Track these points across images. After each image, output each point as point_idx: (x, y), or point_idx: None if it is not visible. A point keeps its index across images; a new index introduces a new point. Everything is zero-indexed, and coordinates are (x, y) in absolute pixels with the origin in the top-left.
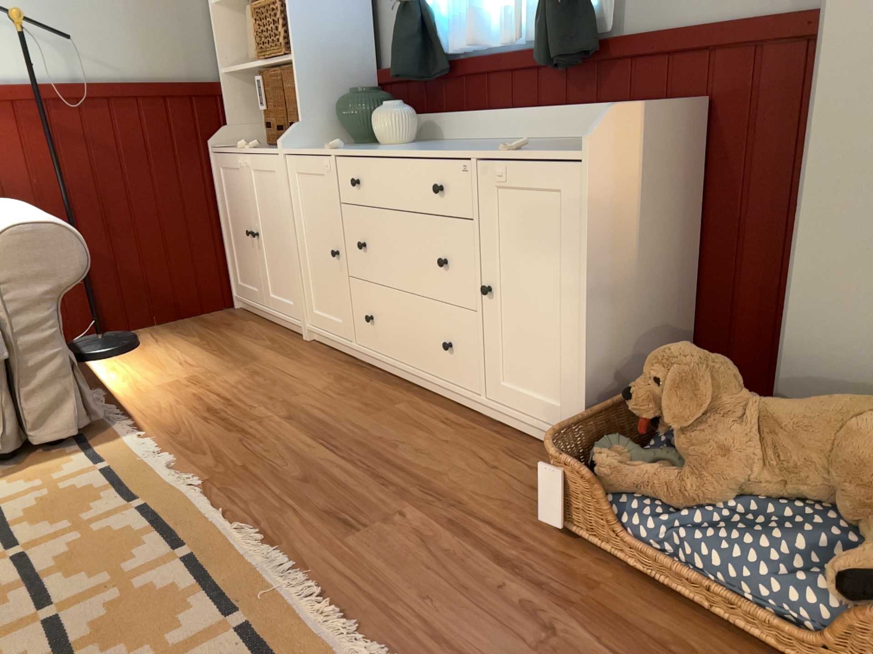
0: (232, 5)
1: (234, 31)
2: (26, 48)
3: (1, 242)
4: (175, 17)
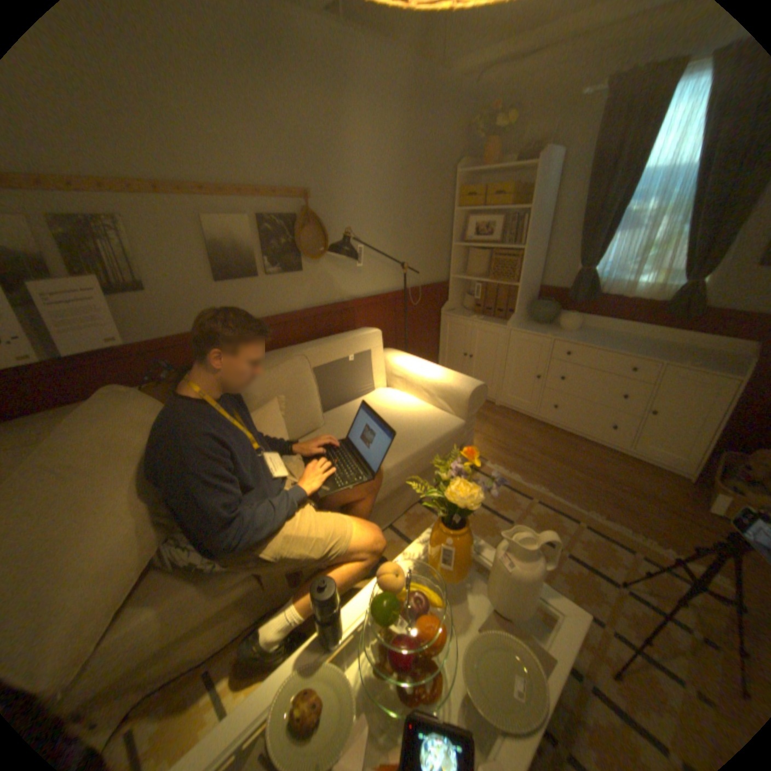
0: (459, 243)
1: (458, 256)
2: (405, 279)
3: (470, 395)
4: (438, 251)
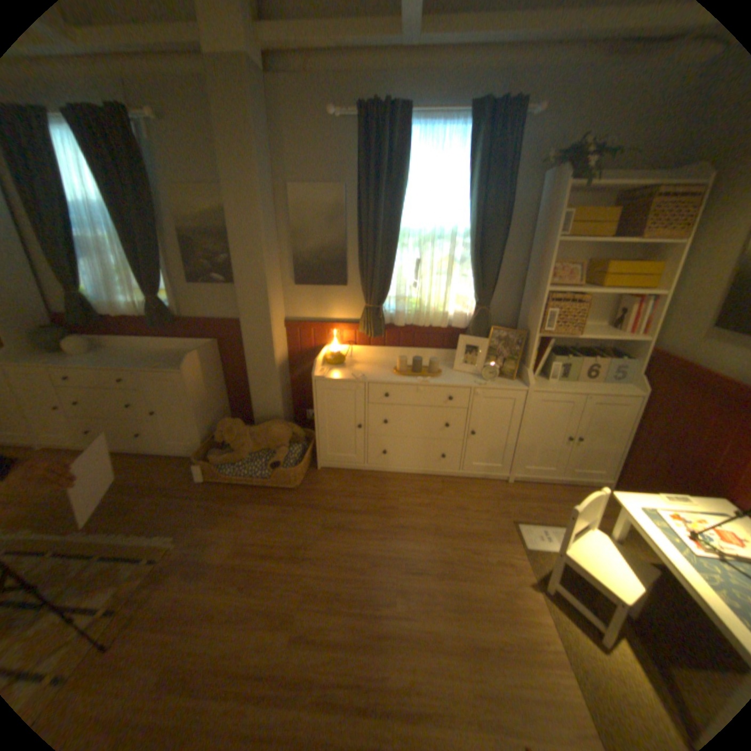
0: None
1: None
2: None
3: None
4: None
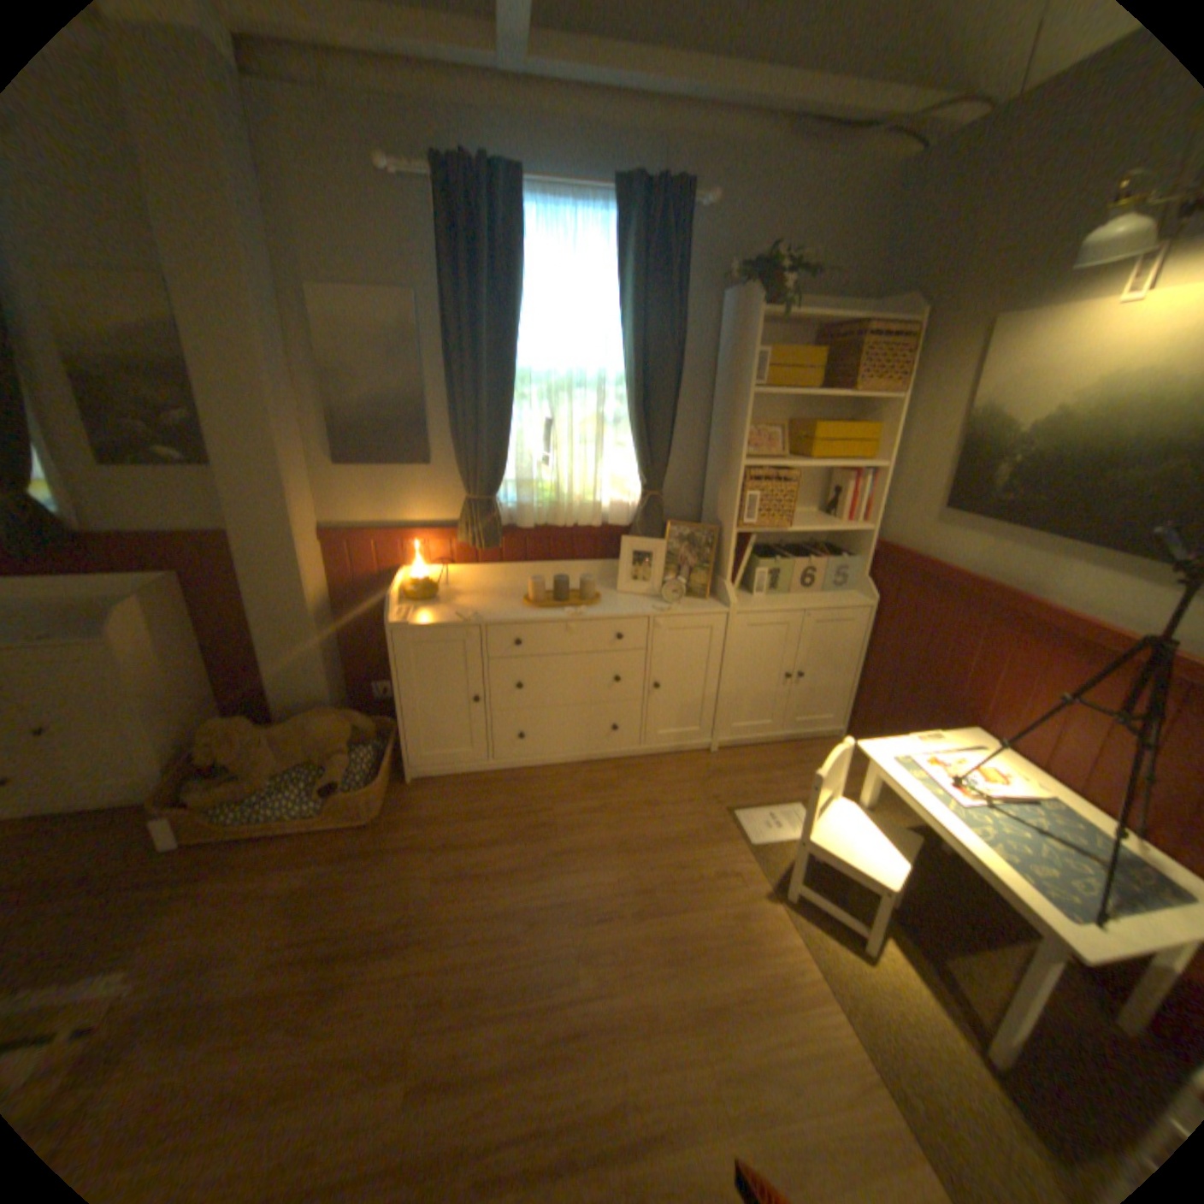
0: None
1: None
2: None
3: None
4: None
